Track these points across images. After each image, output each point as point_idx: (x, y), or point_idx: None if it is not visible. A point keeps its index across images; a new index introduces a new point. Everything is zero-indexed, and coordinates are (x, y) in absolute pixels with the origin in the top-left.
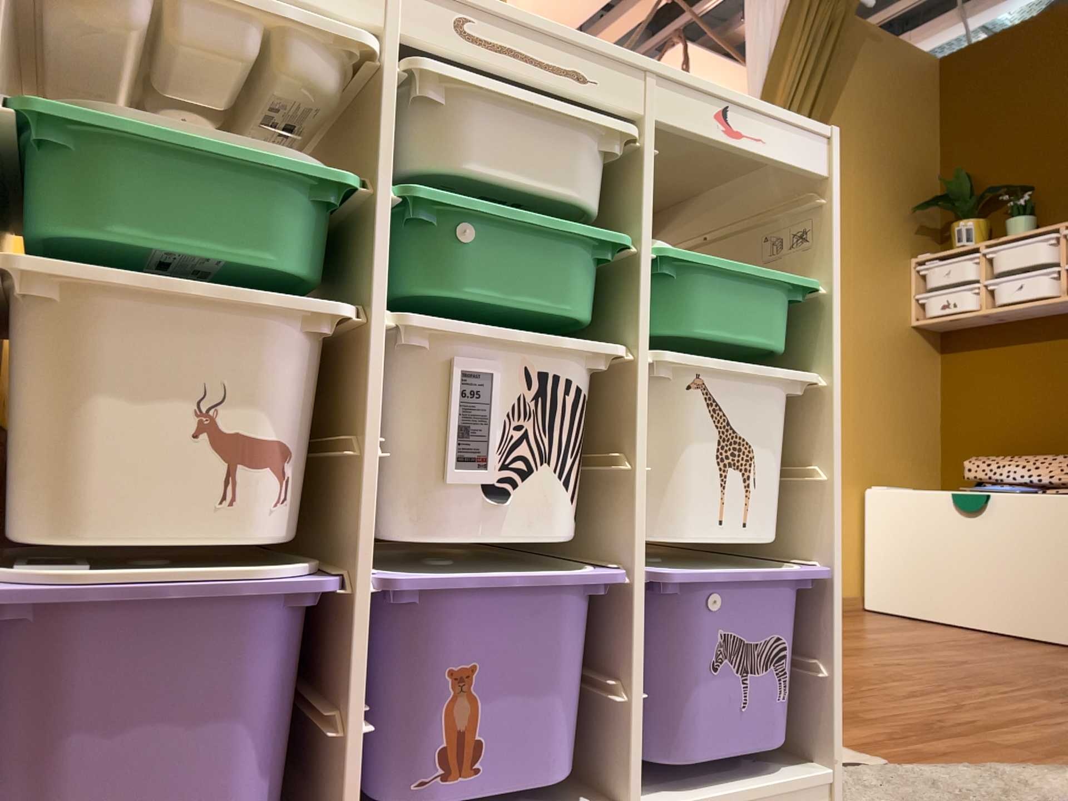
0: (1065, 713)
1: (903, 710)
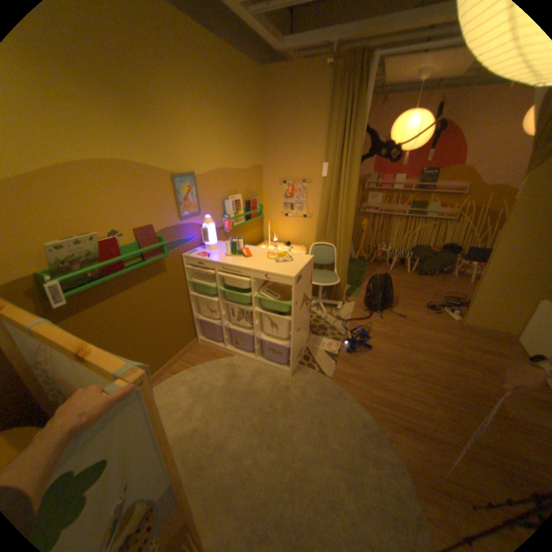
0: (422, 406)
1: (376, 376)
